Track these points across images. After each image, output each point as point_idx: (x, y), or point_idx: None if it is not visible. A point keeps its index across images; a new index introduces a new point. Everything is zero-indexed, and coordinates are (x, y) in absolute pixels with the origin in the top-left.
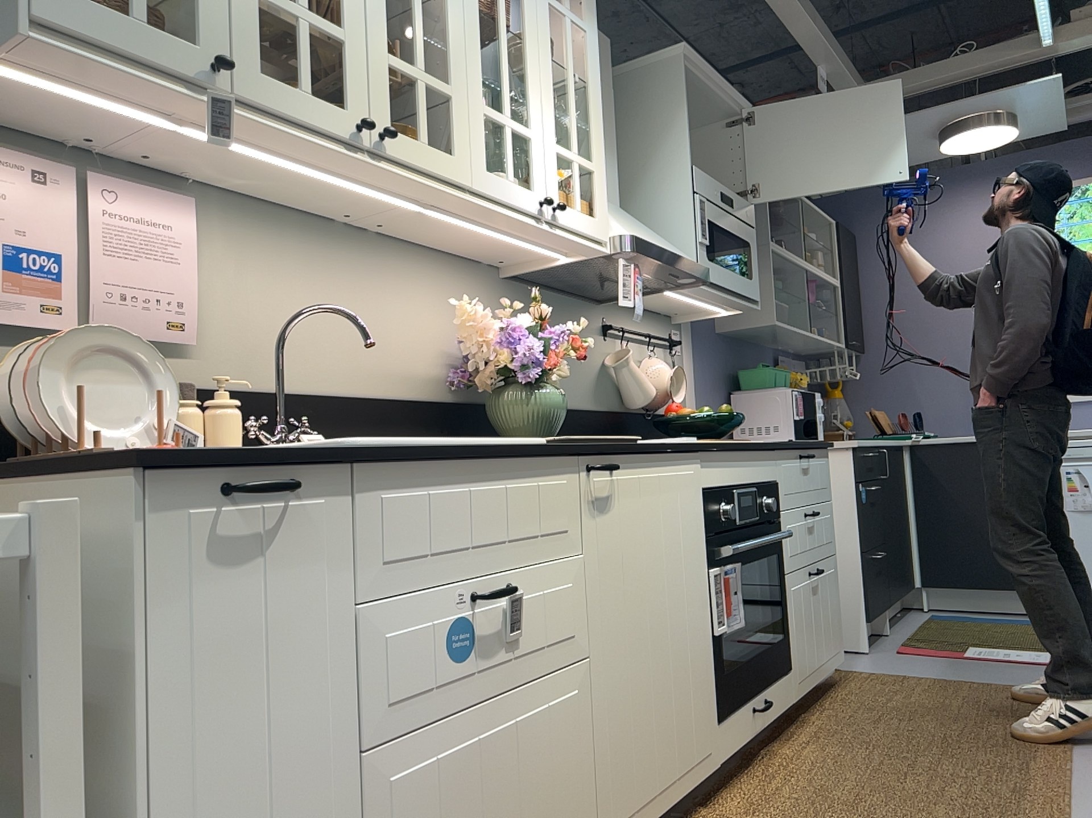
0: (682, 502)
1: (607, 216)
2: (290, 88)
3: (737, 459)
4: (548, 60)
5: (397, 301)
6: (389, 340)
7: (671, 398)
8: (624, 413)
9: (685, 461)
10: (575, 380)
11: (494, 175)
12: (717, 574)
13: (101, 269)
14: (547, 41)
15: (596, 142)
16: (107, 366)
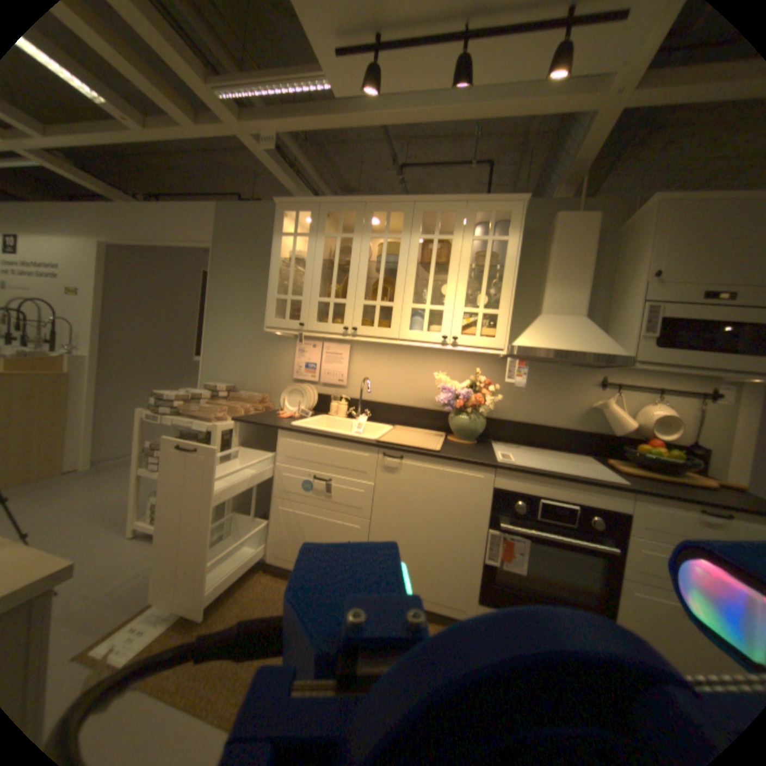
0: (463, 487)
1: (506, 335)
2: (324, 324)
3: (549, 482)
4: (464, 269)
5: (427, 371)
6: (421, 386)
7: (661, 435)
8: (612, 436)
9: (472, 469)
10: (557, 411)
11: (412, 331)
12: (495, 534)
13: (323, 366)
14: (465, 260)
15: (502, 298)
16: (300, 393)
